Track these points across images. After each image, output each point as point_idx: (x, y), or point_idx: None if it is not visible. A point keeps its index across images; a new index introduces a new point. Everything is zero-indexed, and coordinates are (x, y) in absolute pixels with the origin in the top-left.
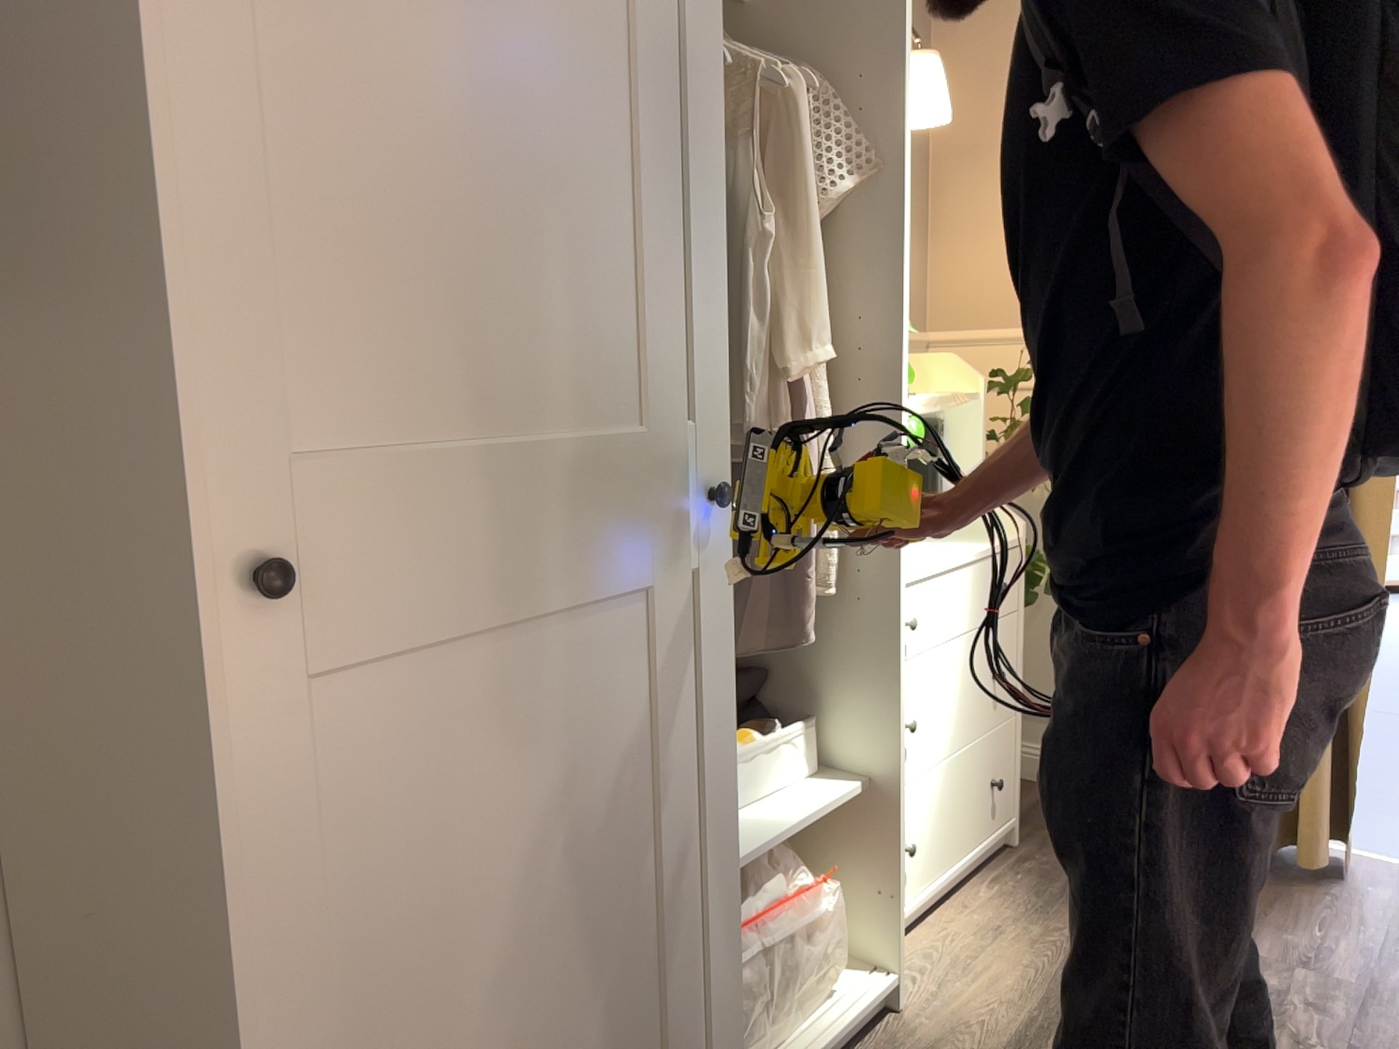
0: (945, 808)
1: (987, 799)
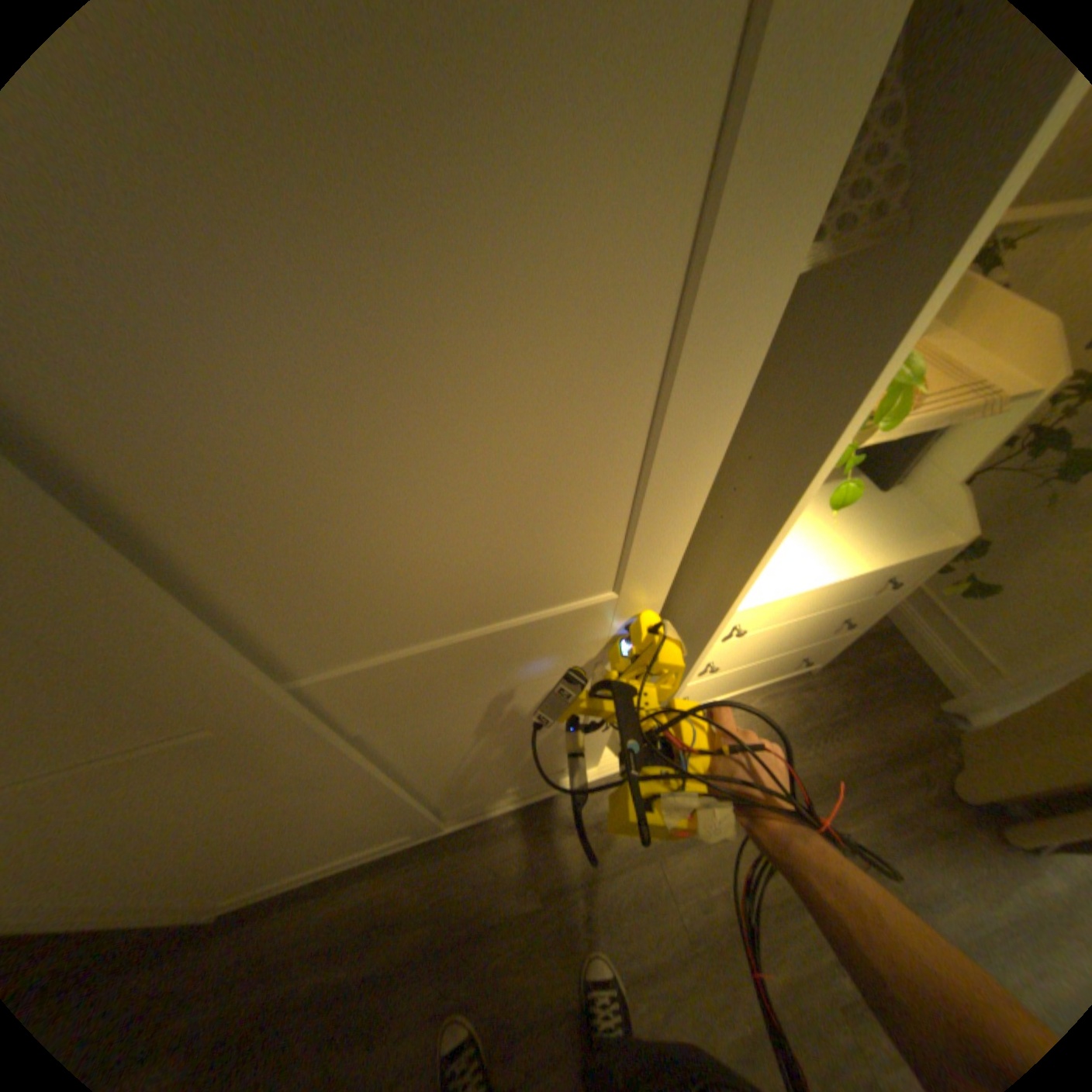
0: (738, 678)
1: (790, 665)
